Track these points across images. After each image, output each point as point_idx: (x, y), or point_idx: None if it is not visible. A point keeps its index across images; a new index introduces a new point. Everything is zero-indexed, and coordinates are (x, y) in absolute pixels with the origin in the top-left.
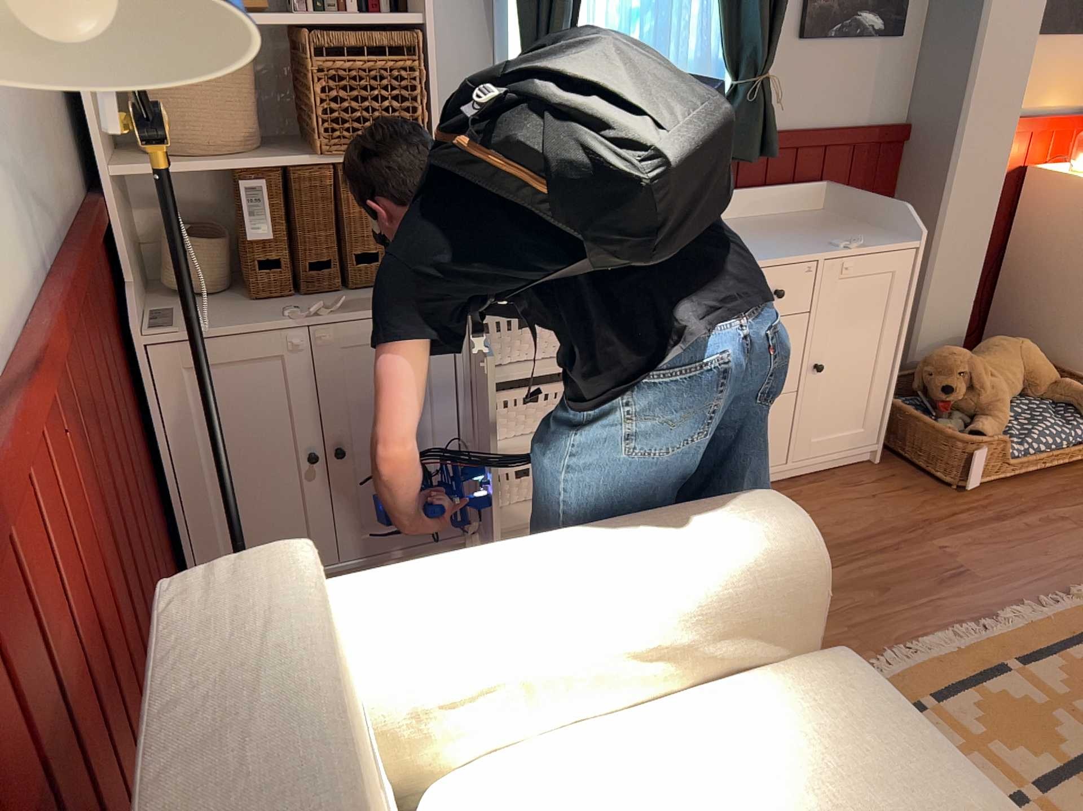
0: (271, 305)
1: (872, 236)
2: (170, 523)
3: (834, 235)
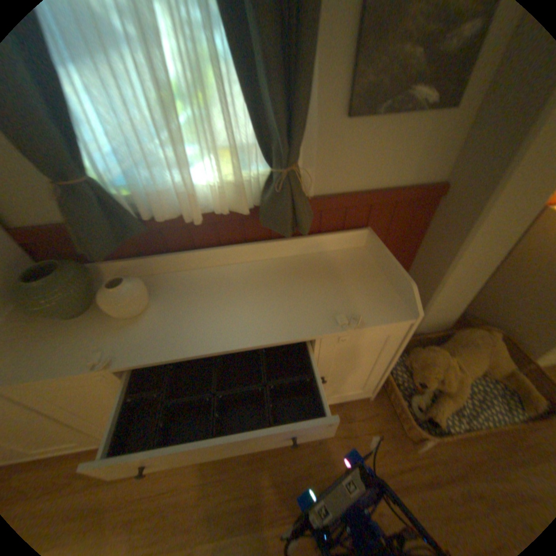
0: None
1: (379, 301)
2: None
3: (348, 296)
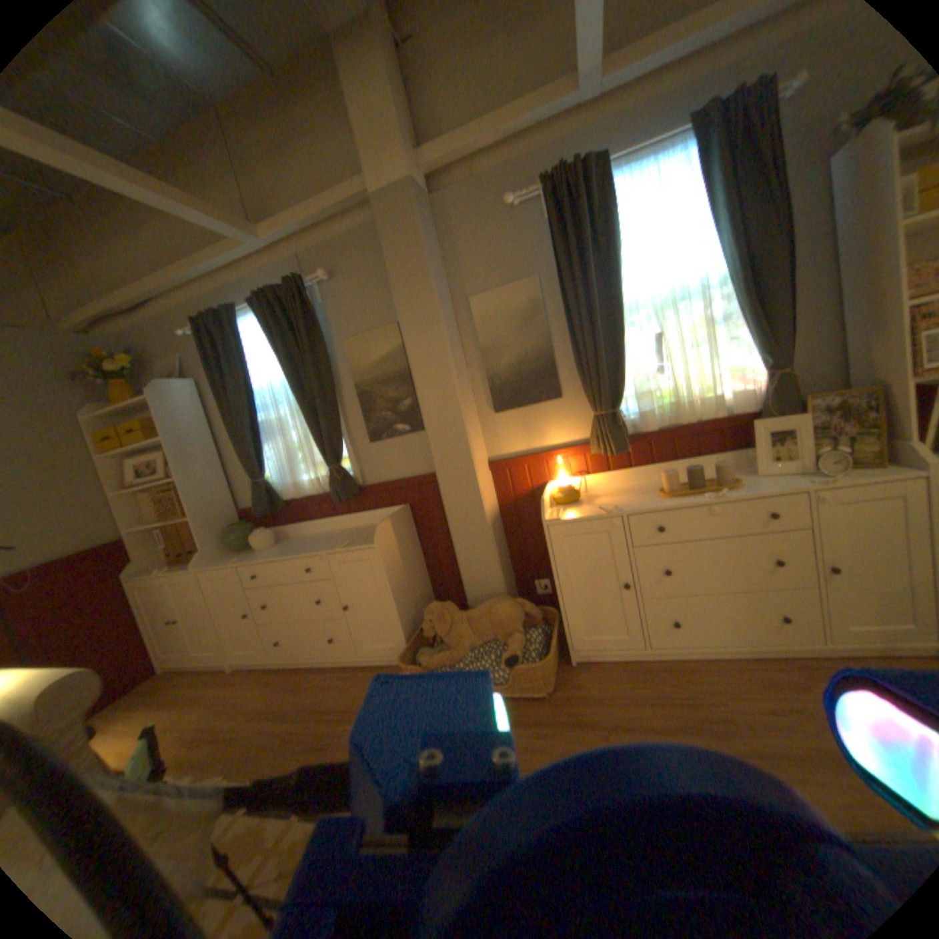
0: (166, 568)
1: (370, 539)
2: (141, 638)
3: (359, 538)
